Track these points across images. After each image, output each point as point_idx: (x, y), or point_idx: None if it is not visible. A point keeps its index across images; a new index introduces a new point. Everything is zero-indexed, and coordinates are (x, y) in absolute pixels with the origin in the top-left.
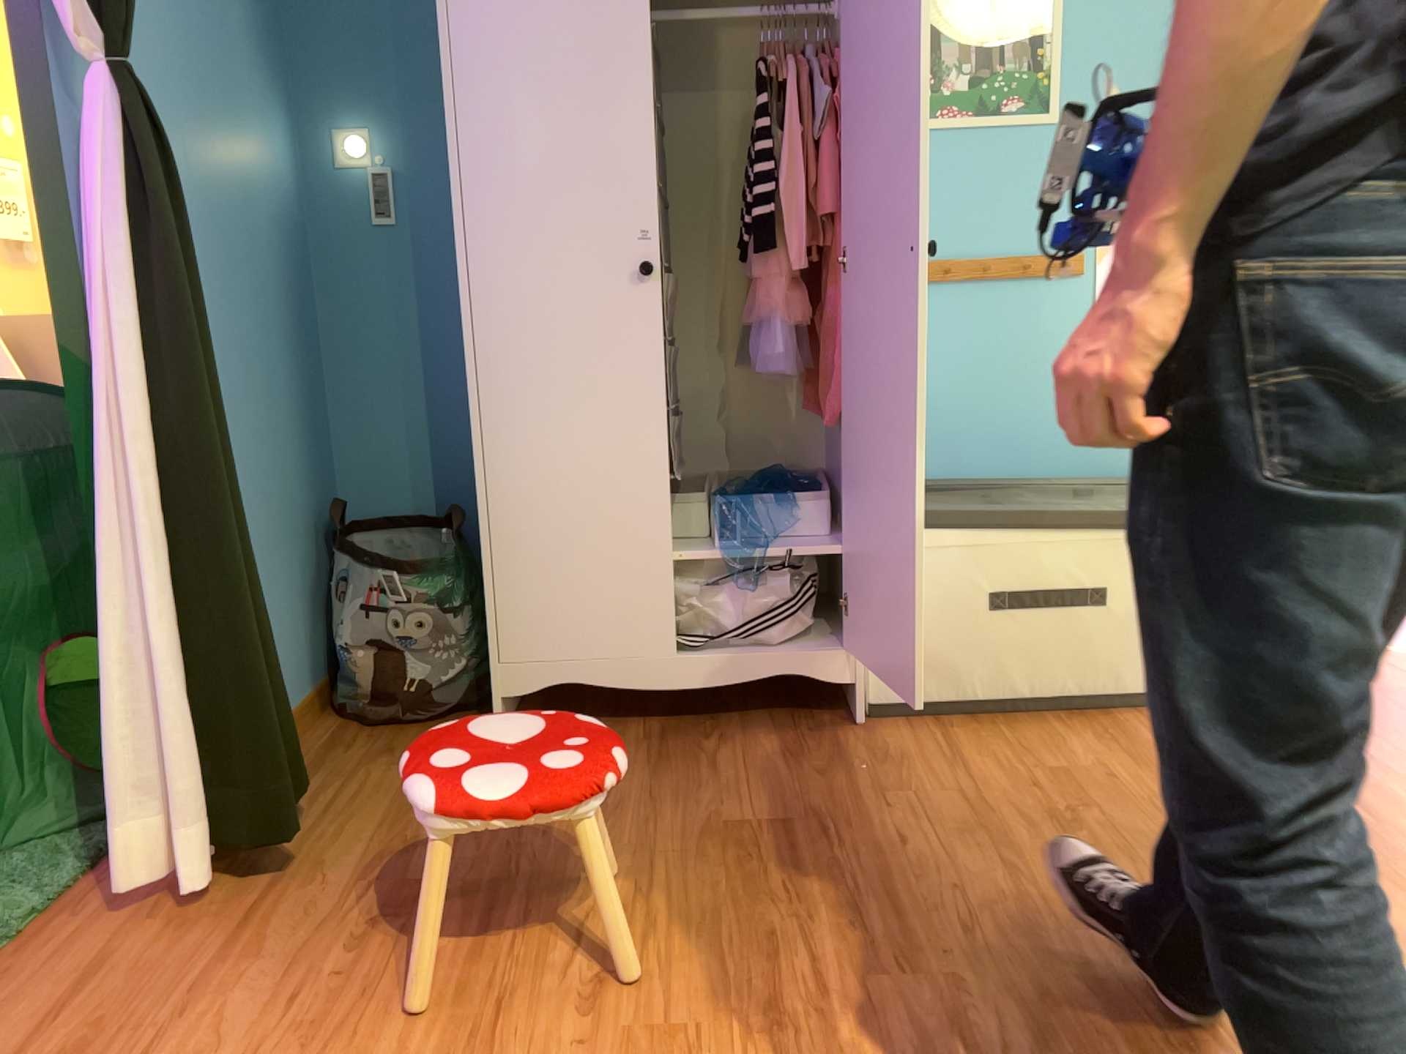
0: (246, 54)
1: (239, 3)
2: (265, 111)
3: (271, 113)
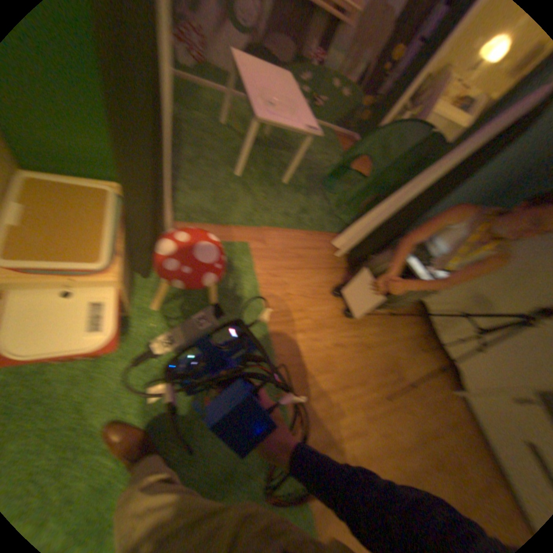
0: None
1: None
2: None
3: None
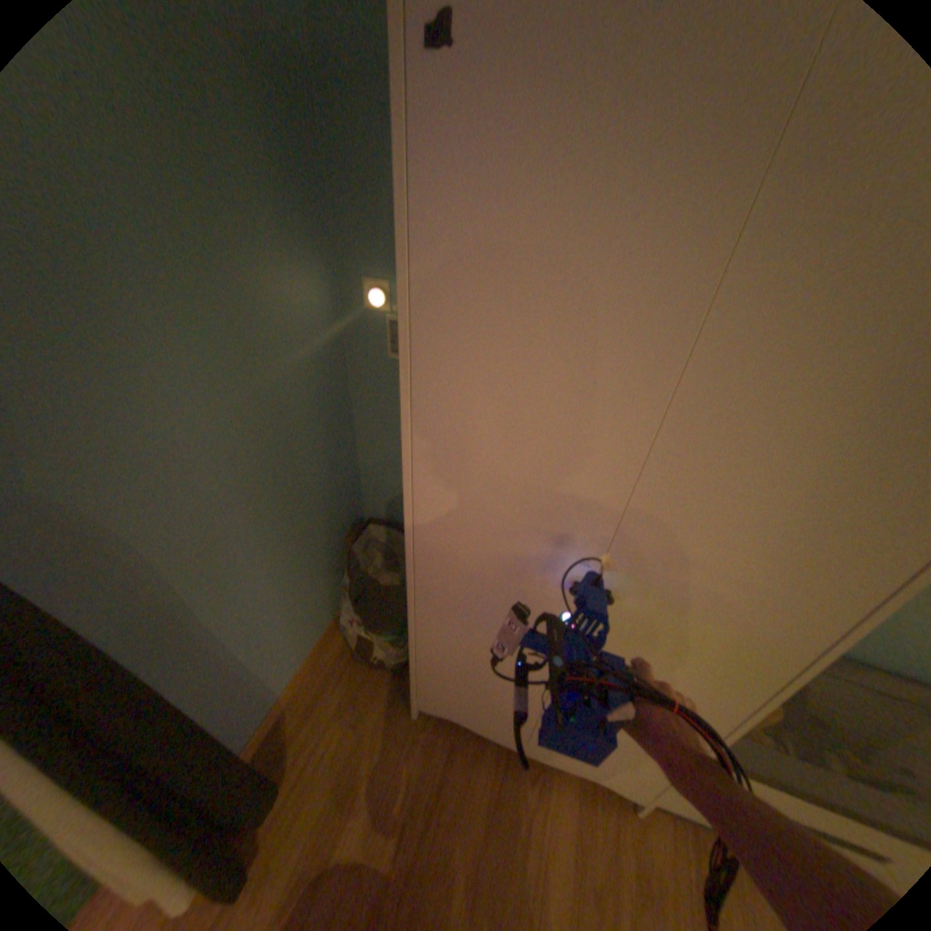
0: (258, 233)
1: (246, 176)
2: (289, 276)
3: (299, 274)
